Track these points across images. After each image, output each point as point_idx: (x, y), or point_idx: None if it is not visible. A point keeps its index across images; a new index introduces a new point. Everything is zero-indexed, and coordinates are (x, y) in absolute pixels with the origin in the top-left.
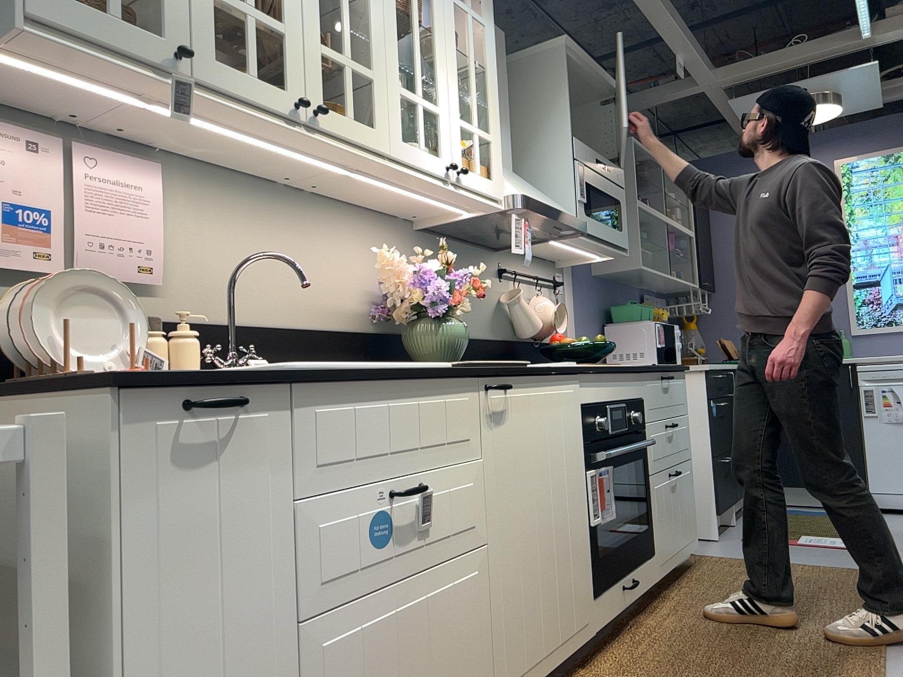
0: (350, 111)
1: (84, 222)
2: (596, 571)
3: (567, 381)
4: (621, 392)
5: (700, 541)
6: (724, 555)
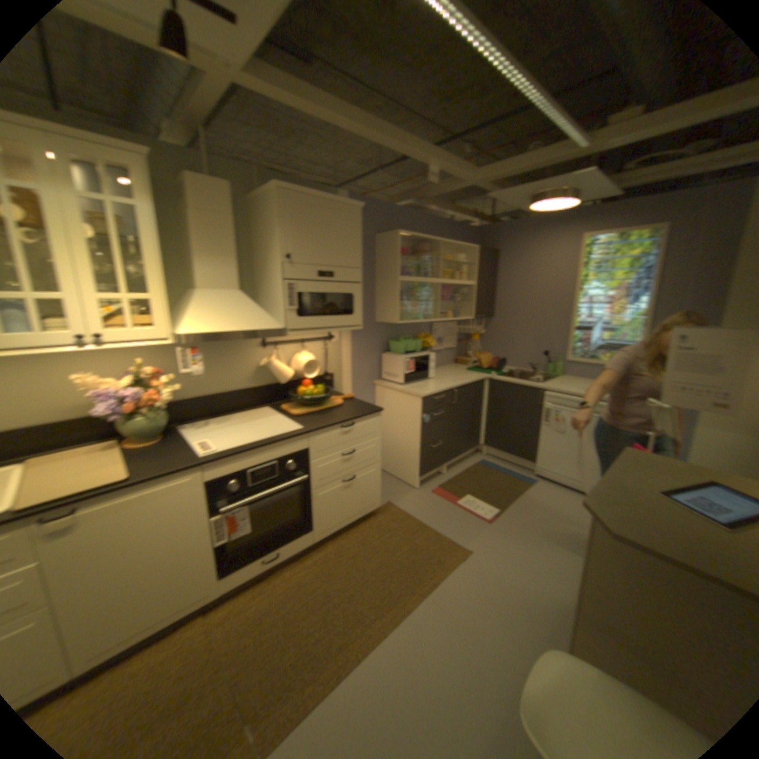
0: None
1: None
2: (221, 567)
3: (176, 477)
4: (269, 456)
5: (407, 488)
6: (402, 508)
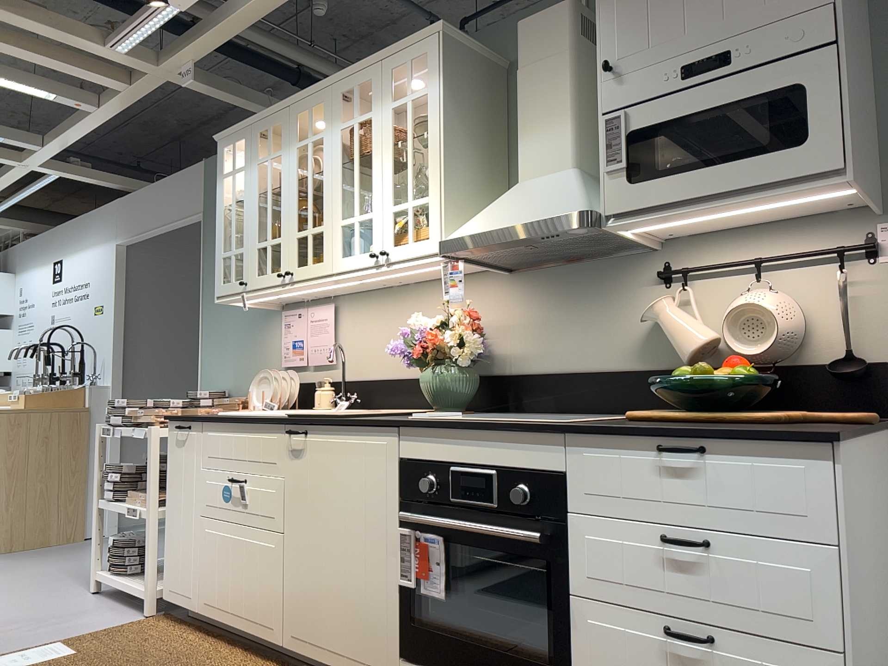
0: (308, 260)
1: (308, 341)
2: (408, 636)
3: (374, 433)
4: (488, 456)
5: None
6: None
